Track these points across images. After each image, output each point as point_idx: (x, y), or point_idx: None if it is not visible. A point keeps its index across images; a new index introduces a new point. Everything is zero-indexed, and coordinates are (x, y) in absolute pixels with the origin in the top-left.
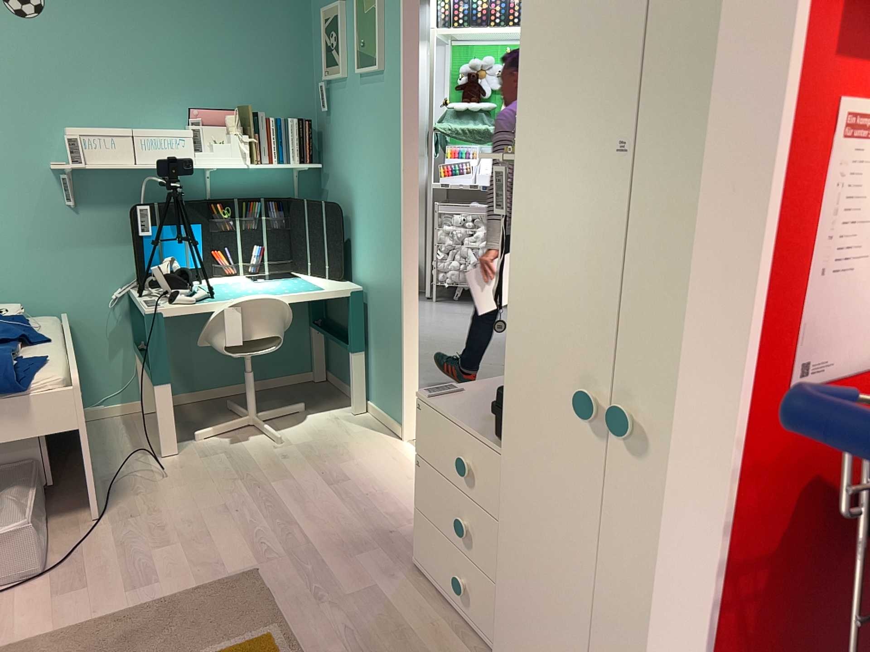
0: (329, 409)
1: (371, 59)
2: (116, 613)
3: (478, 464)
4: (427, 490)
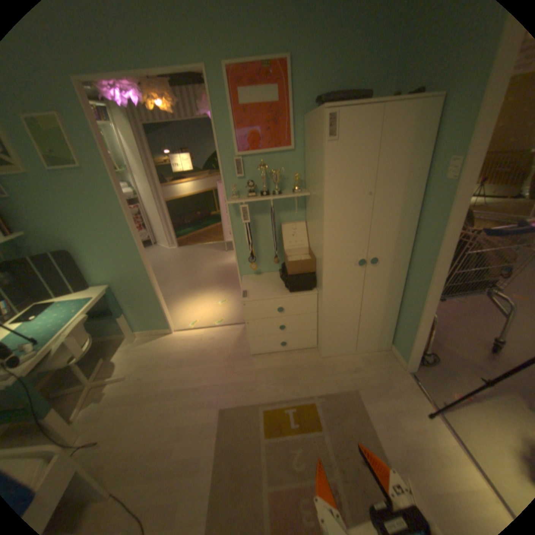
0: (115, 351)
1: (67, 161)
2: (210, 482)
3: (285, 304)
4: (256, 328)
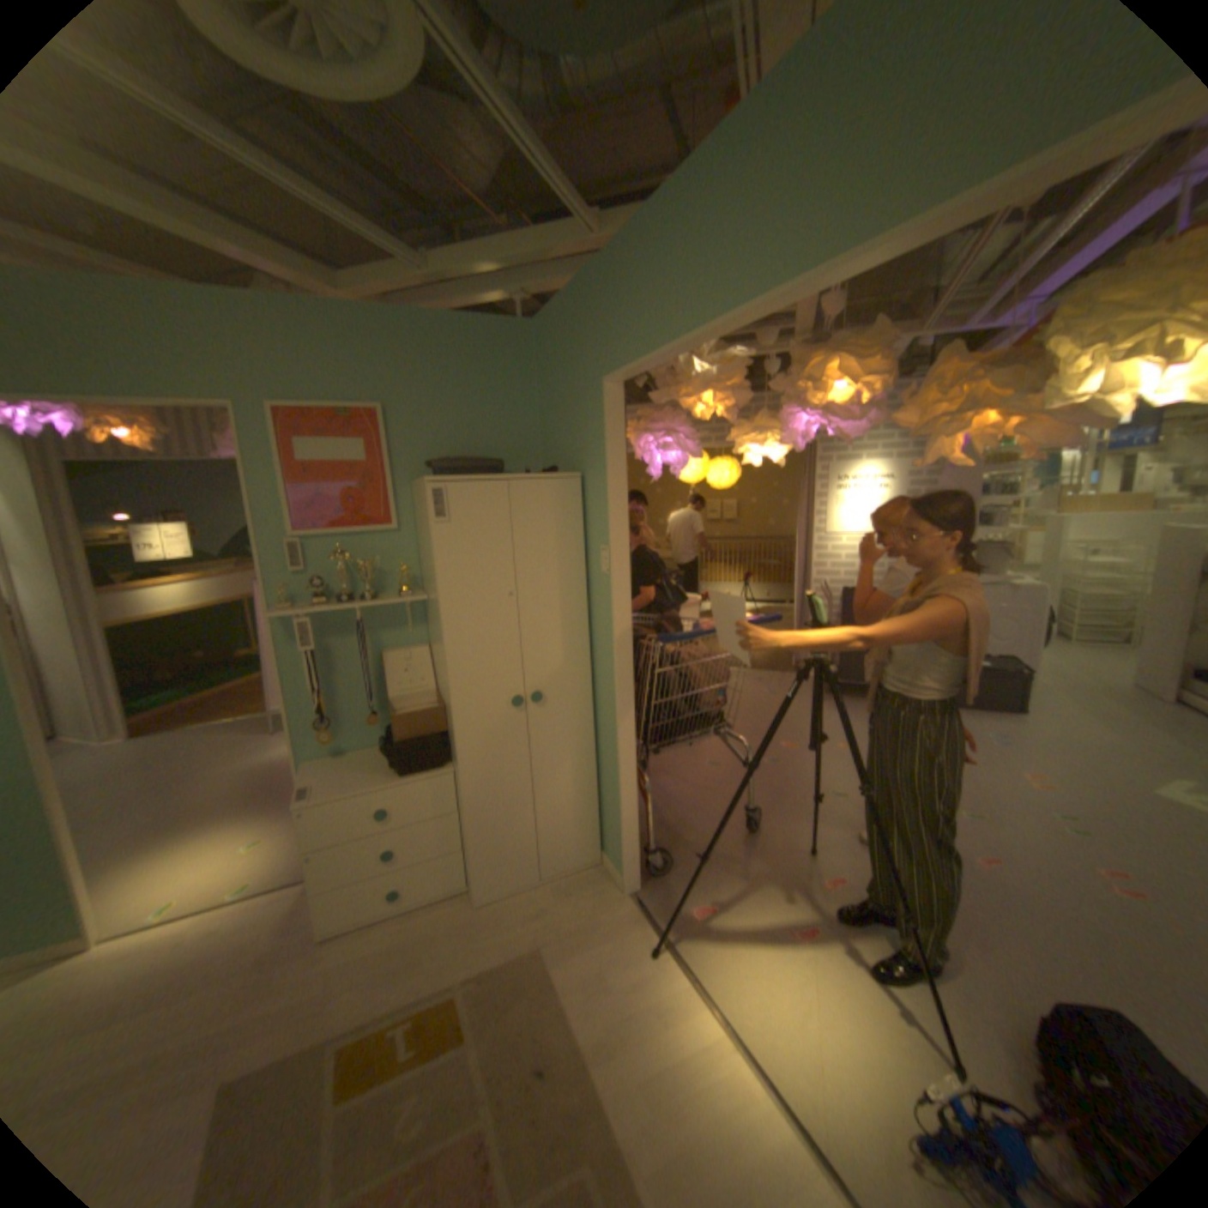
0: None
1: None
2: None
3: (391, 804)
4: (328, 868)
